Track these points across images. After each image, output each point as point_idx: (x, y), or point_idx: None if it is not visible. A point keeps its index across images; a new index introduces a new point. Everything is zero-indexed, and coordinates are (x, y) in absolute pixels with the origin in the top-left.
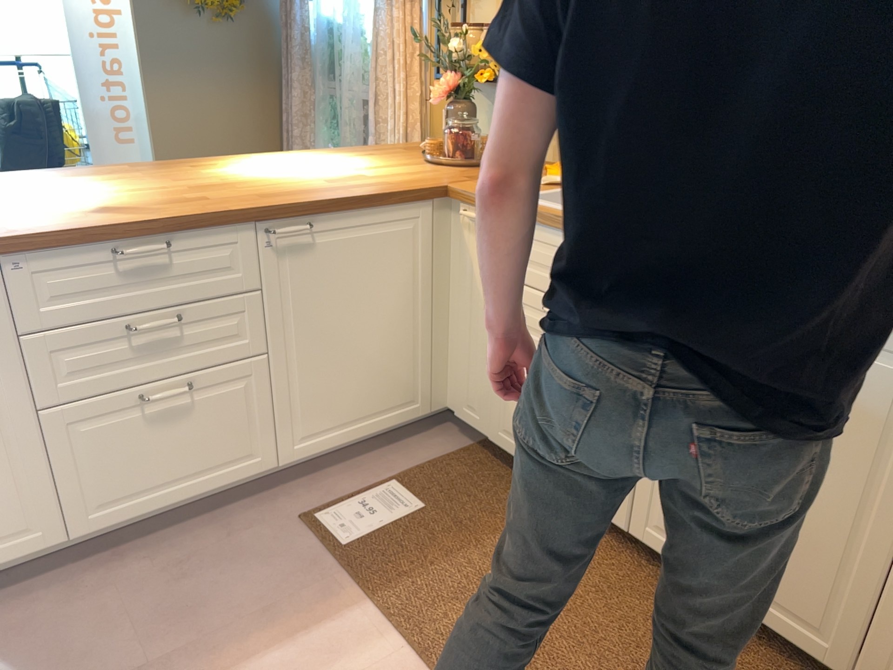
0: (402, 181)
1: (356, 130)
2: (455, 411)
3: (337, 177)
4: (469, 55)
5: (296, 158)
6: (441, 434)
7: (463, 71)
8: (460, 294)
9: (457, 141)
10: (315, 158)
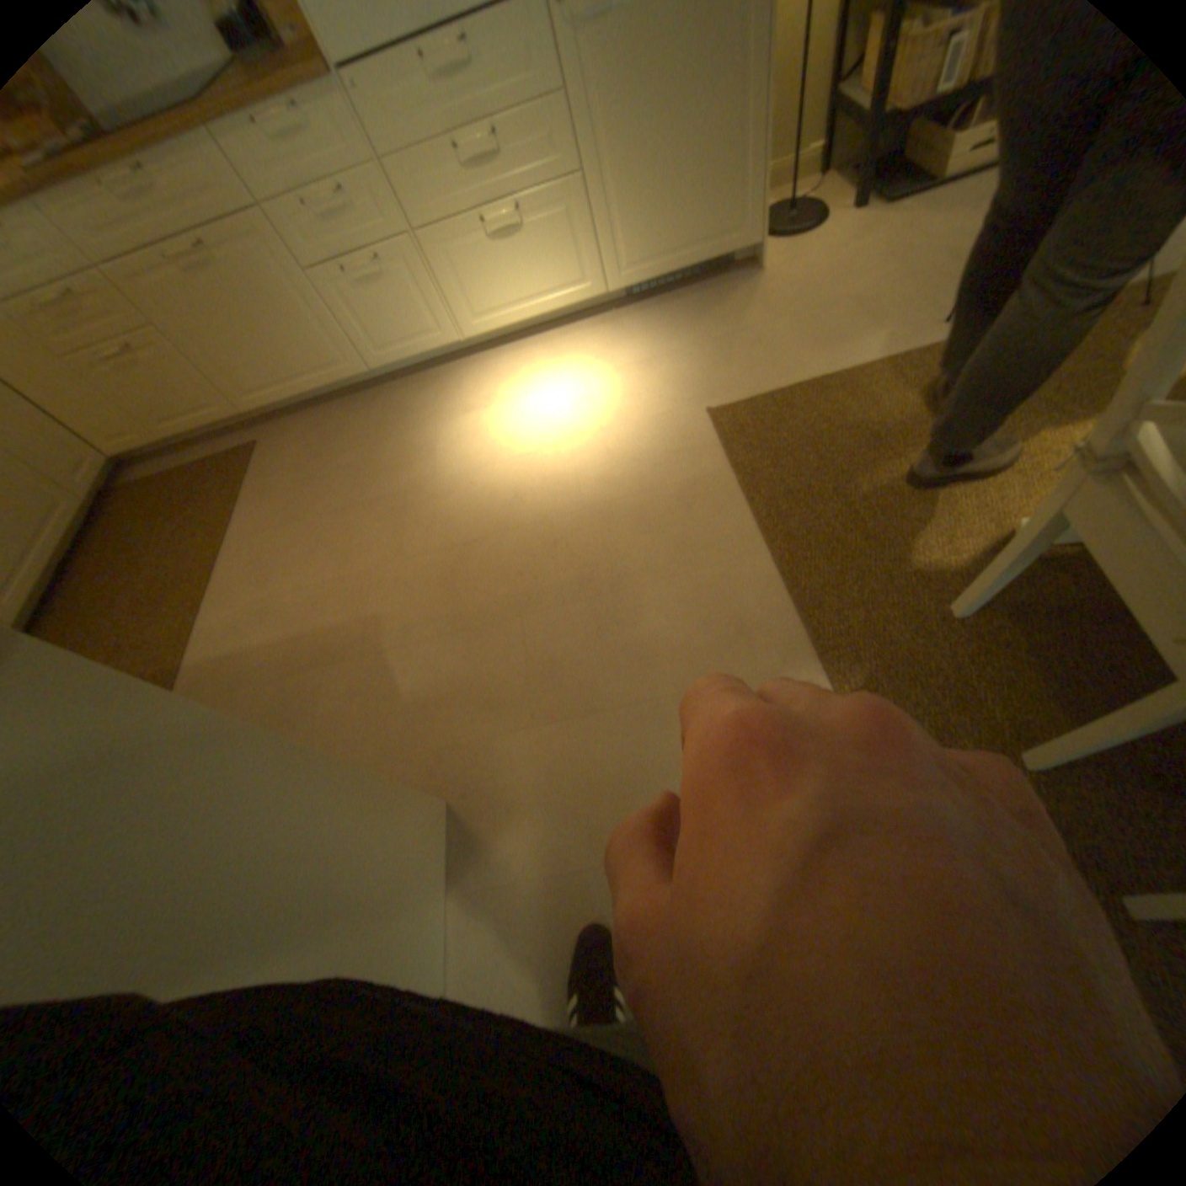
0: None
1: None
2: None
3: None
4: None
5: None
6: None
7: None
8: None
9: None
10: None
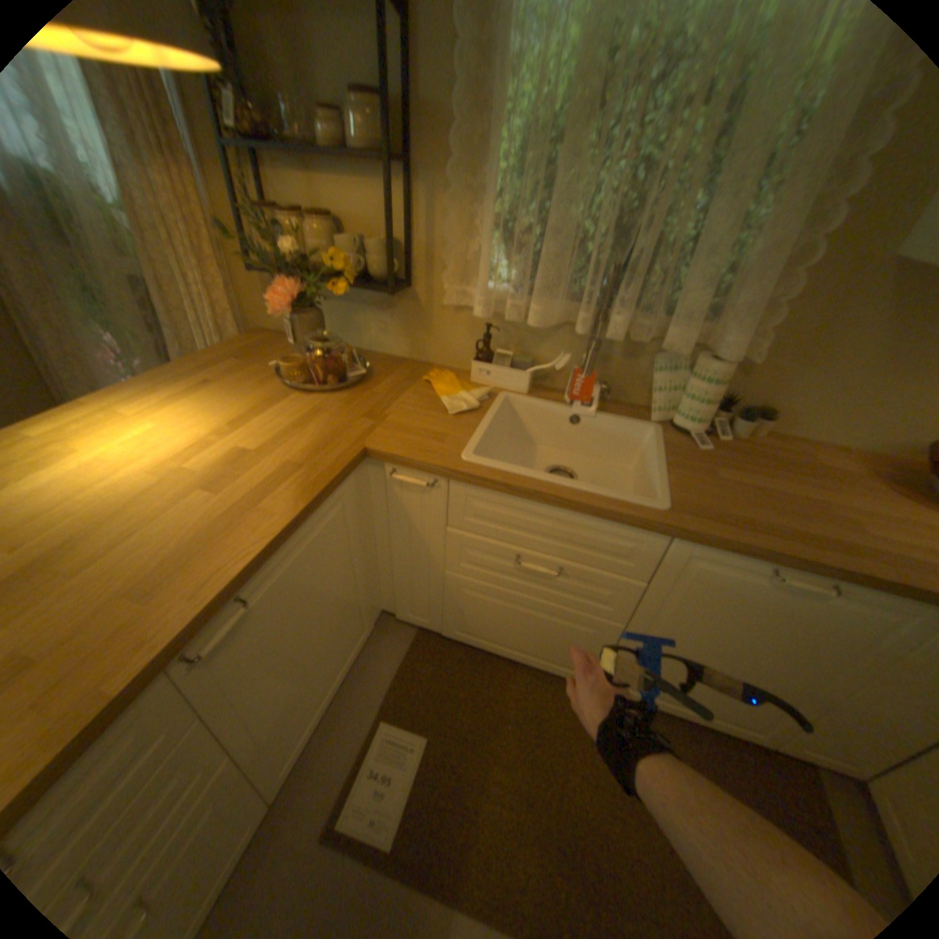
0: (306, 453)
1: (134, 314)
2: (393, 613)
3: (212, 466)
4: (303, 253)
5: (104, 420)
6: (384, 634)
7: (305, 276)
8: (394, 538)
9: (328, 365)
10: (135, 414)
